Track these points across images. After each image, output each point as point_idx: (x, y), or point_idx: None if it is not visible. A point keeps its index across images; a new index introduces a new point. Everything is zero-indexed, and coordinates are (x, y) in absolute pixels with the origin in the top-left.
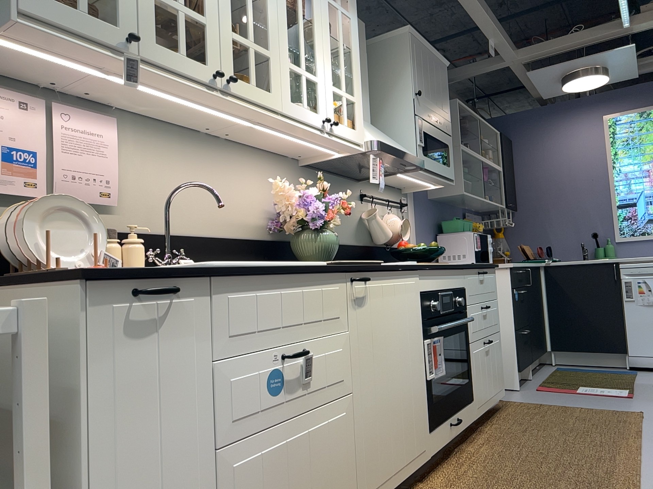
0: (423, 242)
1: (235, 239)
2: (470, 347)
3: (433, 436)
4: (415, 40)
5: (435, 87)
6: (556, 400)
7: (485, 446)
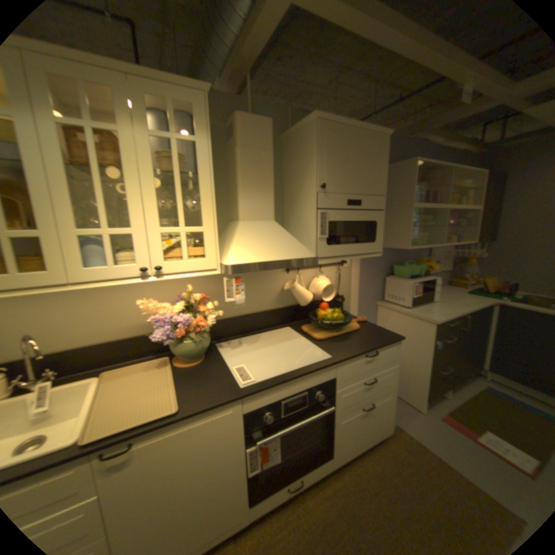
0: (366, 285)
1: (126, 338)
2: (334, 422)
3: (254, 509)
4: (326, 123)
5: (360, 165)
6: (445, 448)
7: (324, 504)
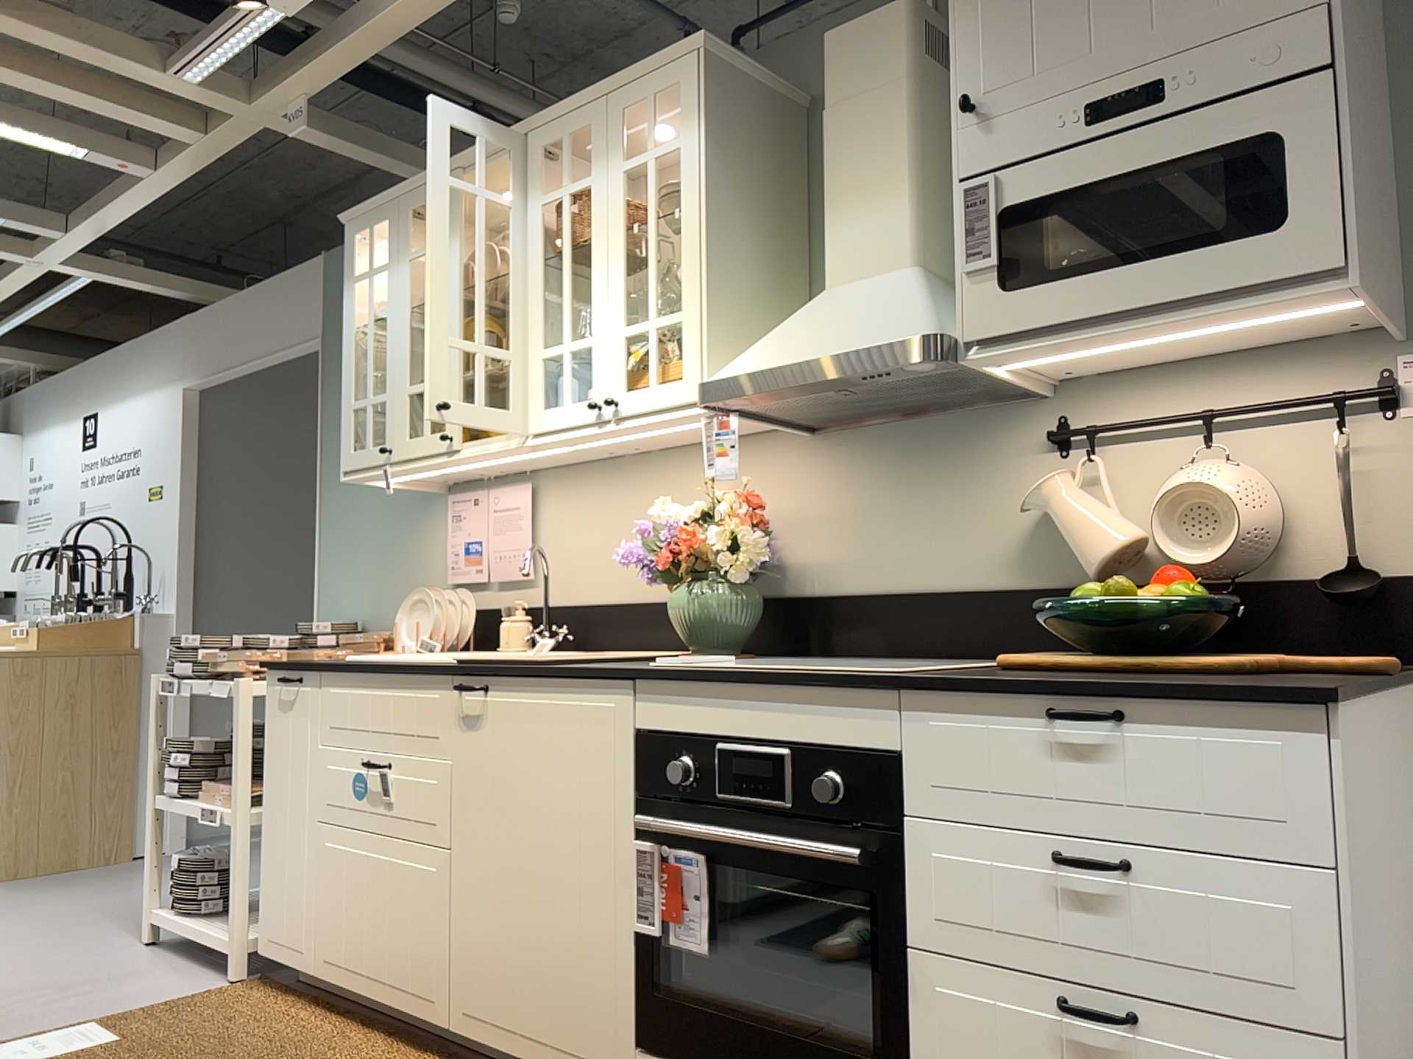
0: None
1: (665, 602)
2: (910, 963)
3: None
4: None
5: None
6: None
7: None
